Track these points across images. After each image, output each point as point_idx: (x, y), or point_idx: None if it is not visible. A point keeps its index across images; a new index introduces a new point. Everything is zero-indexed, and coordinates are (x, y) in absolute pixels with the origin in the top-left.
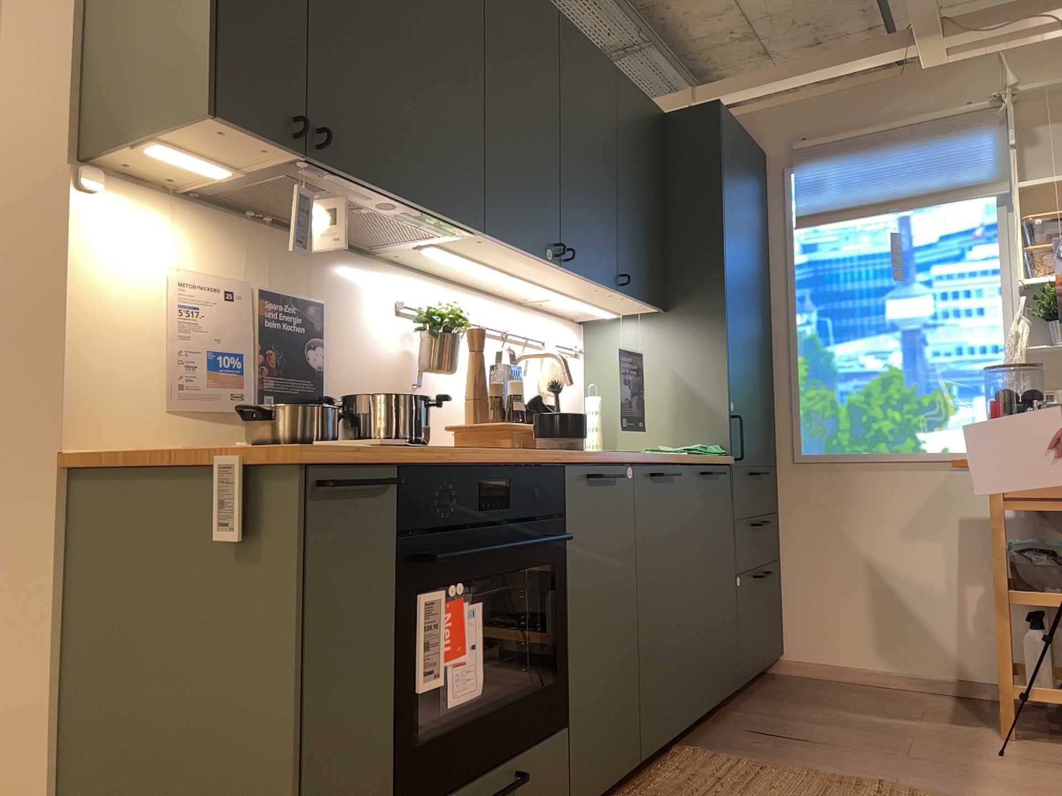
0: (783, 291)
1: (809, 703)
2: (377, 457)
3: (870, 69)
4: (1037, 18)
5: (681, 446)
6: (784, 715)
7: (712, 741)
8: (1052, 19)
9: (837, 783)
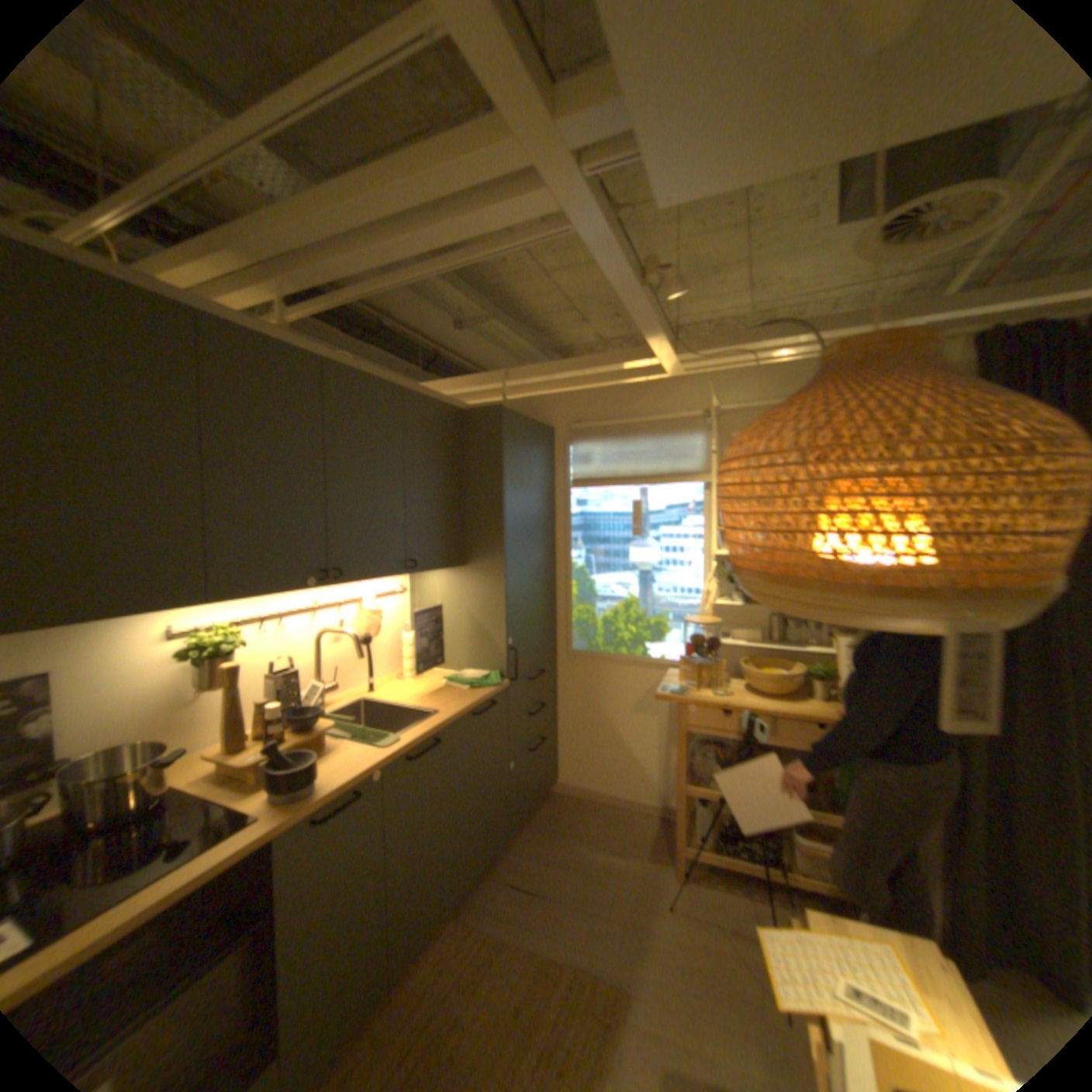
0: (563, 533)
1: (561, 838)
2: None
3: (629, 369)
4: (739, 352)
5: (472, 670)
6: (538, 860)
7: (475, 906)
8: (750, 354)
9: (543, 978)
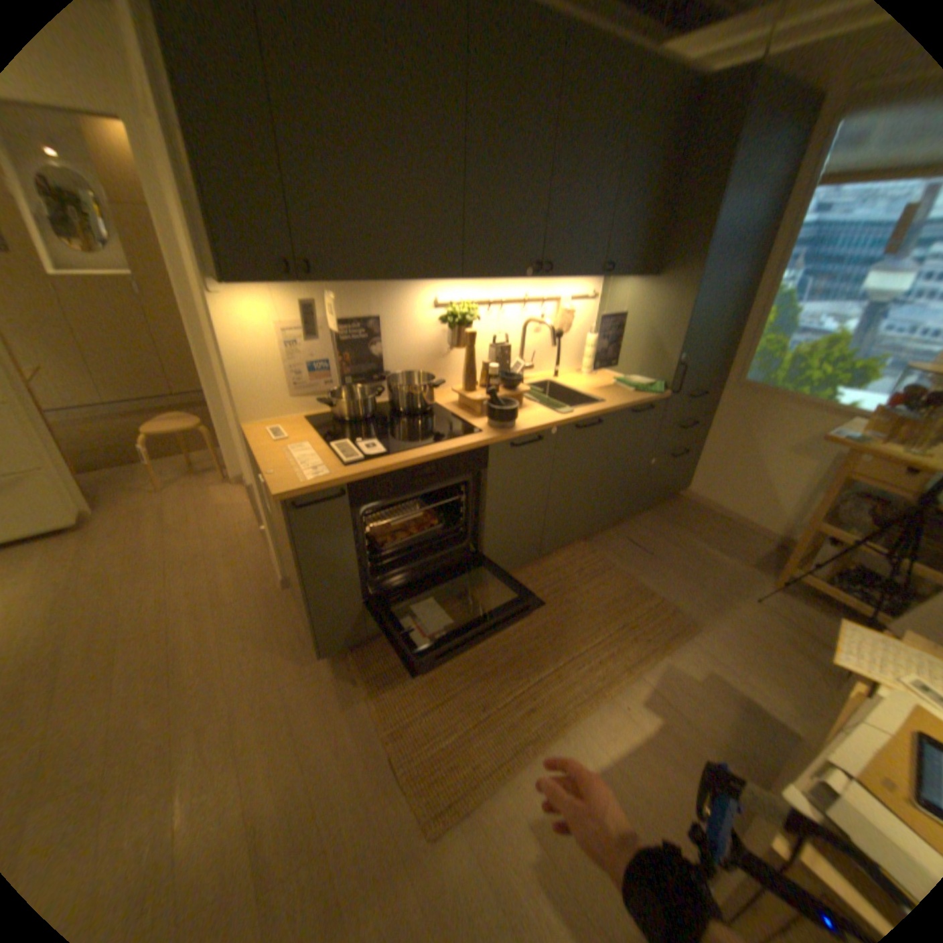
0: (782, 247)
1: (677, 526)
2: (329, 485)
3: None
4: None
5: (639, 377)
6: (654, 532)
7: (600, 540)
8: None
9: (638, 593)
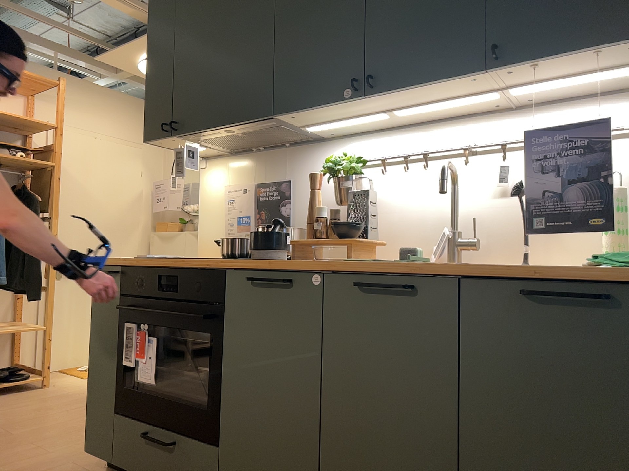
0: None
1: None
2: (110, 262)
3: None
4: None
5: None
6: None
7: None
8: None
9: None
